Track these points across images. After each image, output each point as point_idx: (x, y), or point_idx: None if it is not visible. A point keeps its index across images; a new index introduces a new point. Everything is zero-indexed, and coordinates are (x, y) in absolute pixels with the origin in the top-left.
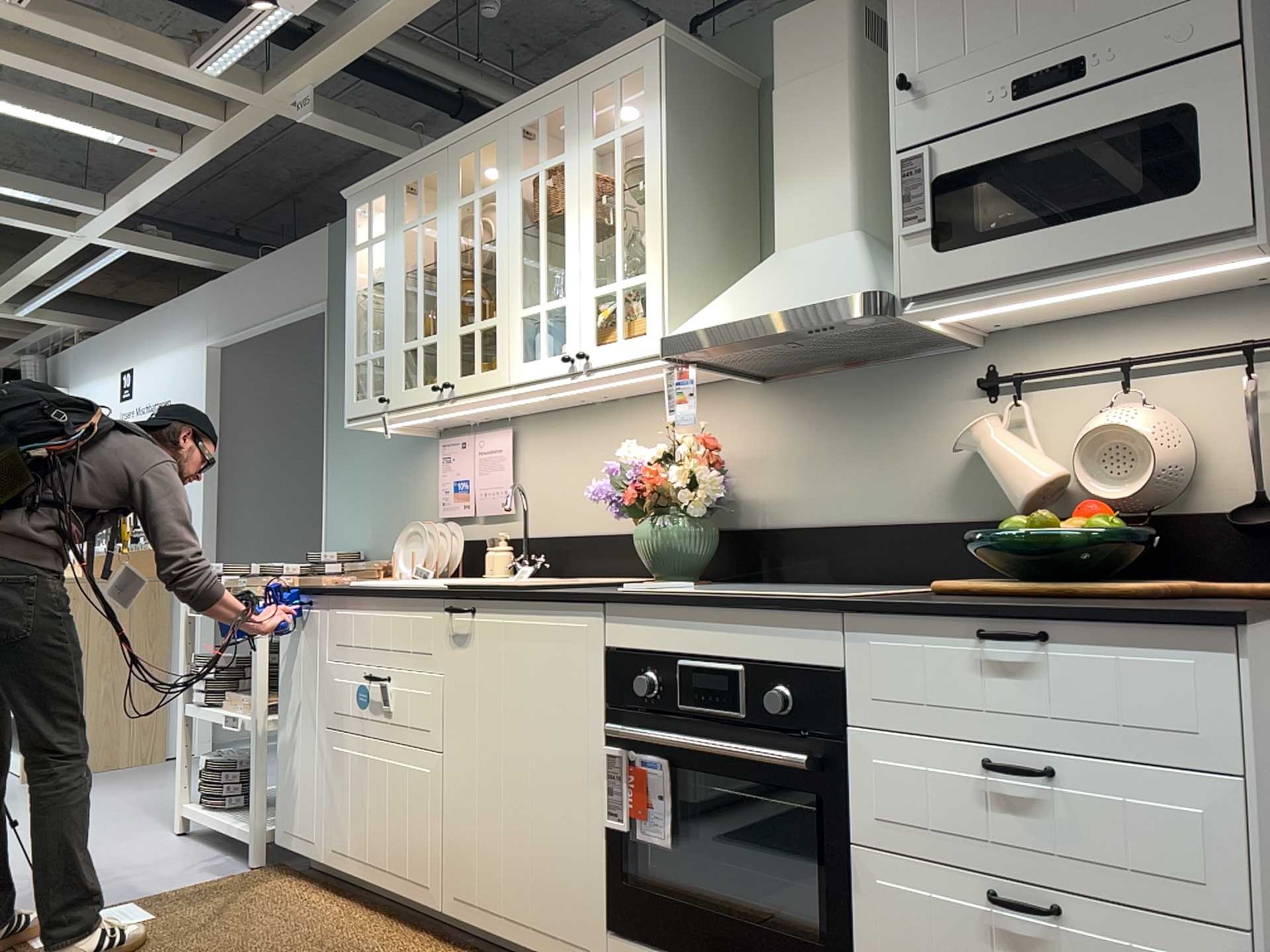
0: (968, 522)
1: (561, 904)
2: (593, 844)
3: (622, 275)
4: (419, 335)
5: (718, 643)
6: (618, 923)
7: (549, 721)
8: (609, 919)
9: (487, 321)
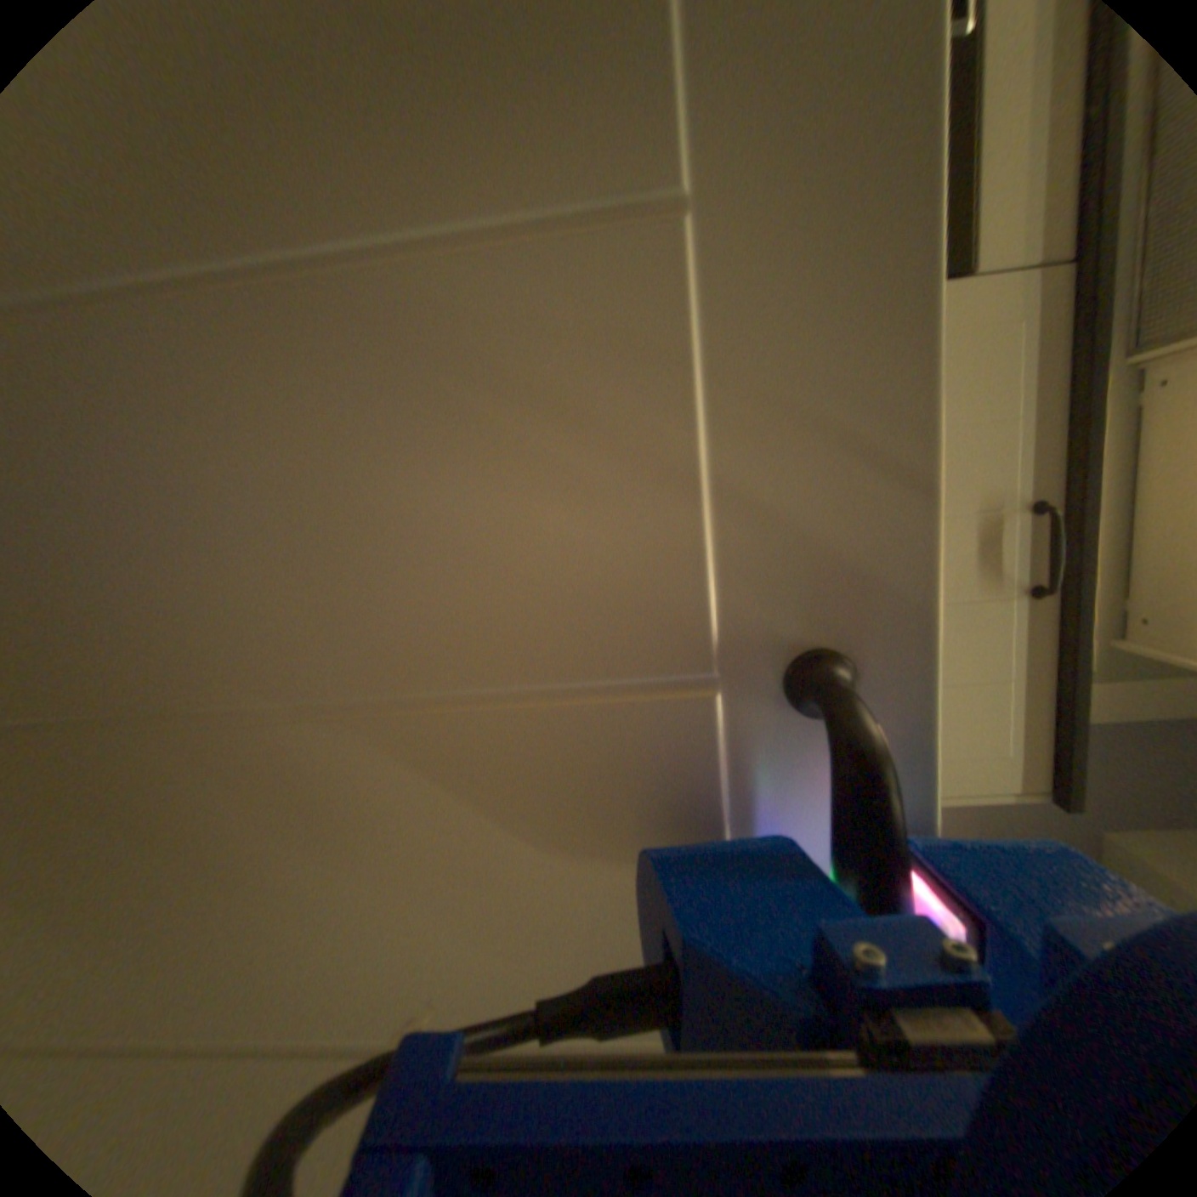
0: None
1: None
2: None
3: None
4: None
5: None
6: None
7: None
8: None
9: None
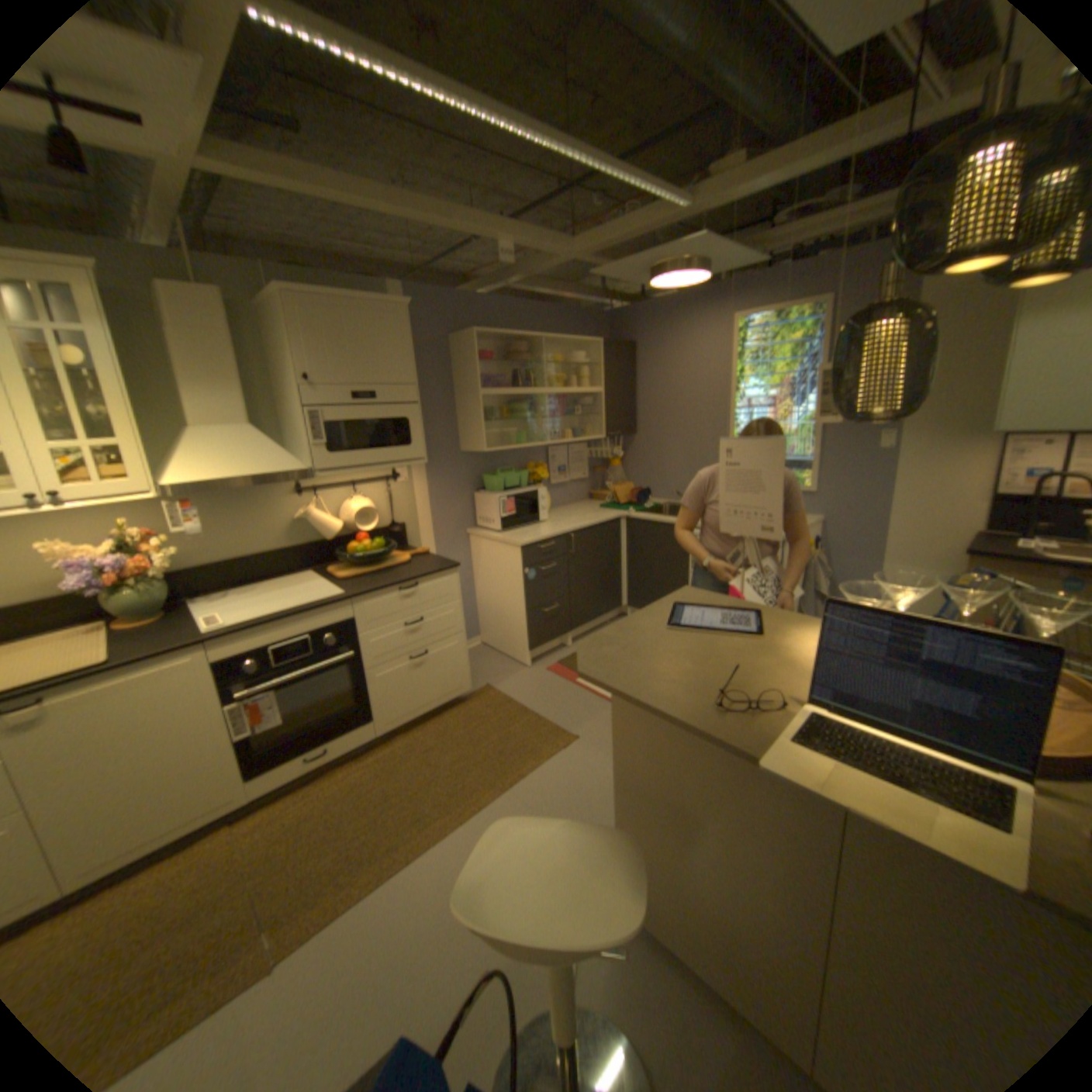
0: (299, 547)
1: (202, 800)
2: (223, 758)
3: (89, 439)
4: None
5: (291, 633)
6: (250, 777)
7: (166, 723)
8: (241, 781)
9: None
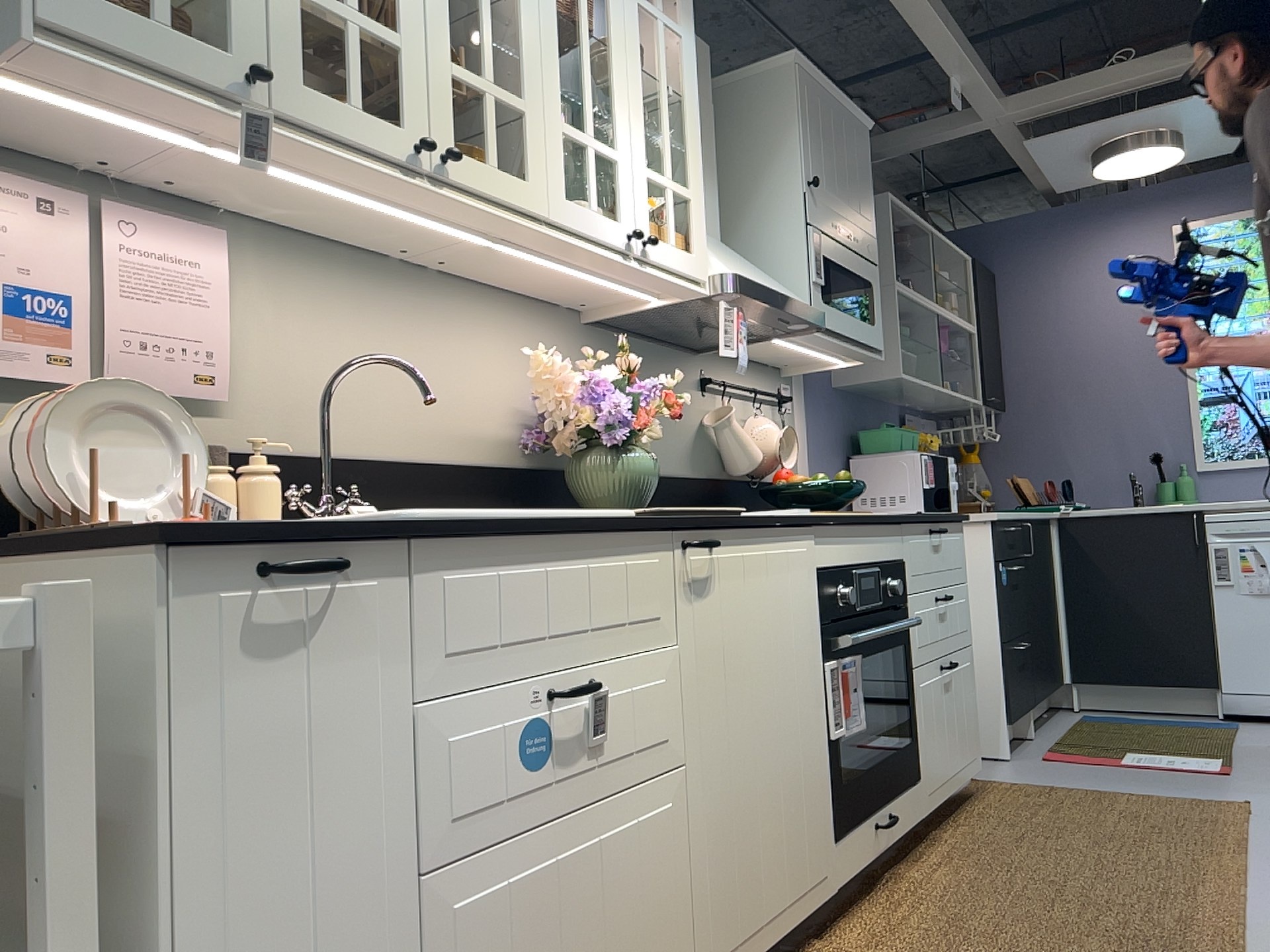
0: (704, 479)
1: (809, 850)
2: (824, 765)
3: (673, 177)
4: (352, 1)
5: (868, 552)
6: (841, 825)
7: (790, 657)
8: (832, 830)
9: (511, 97)
